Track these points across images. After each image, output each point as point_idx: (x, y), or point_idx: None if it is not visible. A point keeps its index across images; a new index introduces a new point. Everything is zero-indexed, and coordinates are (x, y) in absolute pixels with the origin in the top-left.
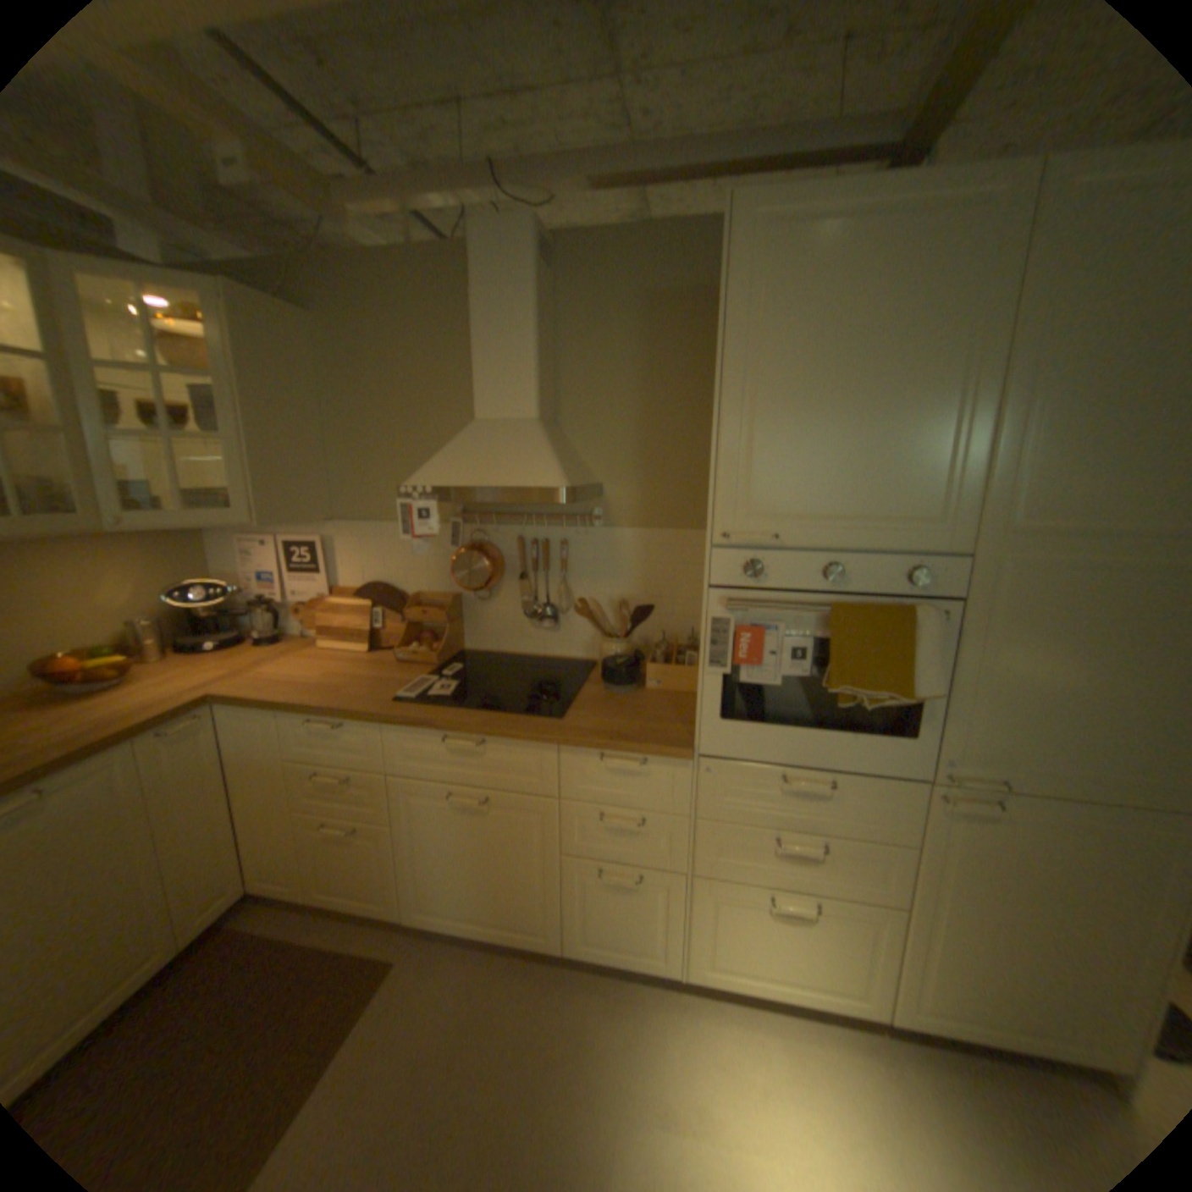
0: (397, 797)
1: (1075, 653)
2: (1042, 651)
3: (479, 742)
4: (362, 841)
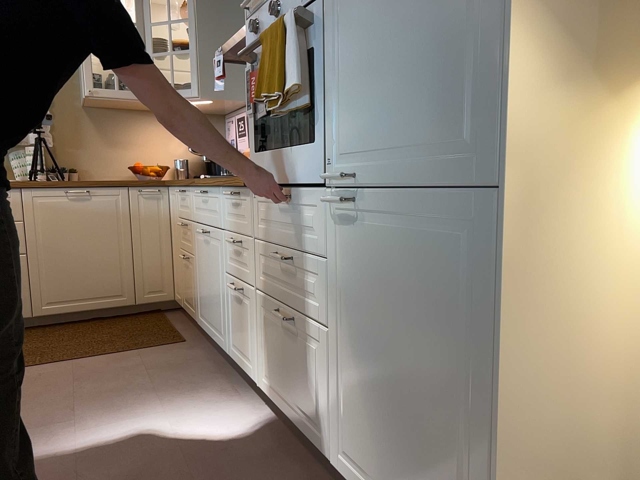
0: (194, 234)
1: (380, 8)
2: (363, 18)
3: (204, 191)
4: (190, 265)
